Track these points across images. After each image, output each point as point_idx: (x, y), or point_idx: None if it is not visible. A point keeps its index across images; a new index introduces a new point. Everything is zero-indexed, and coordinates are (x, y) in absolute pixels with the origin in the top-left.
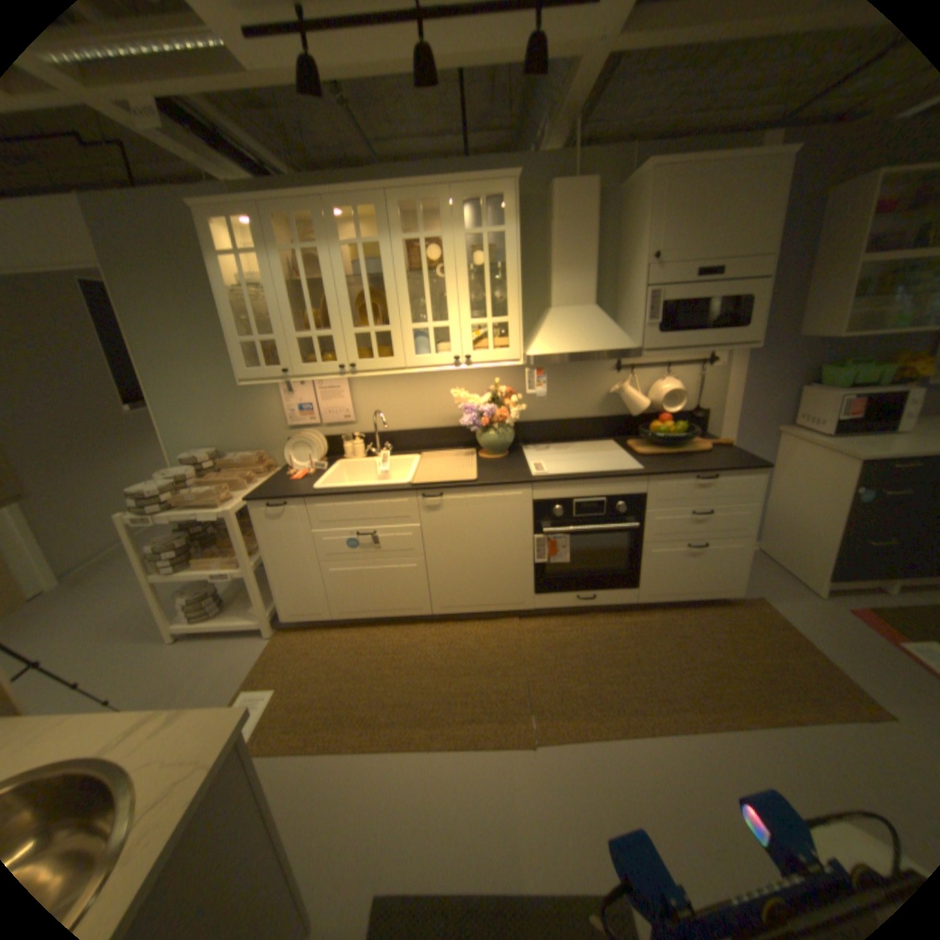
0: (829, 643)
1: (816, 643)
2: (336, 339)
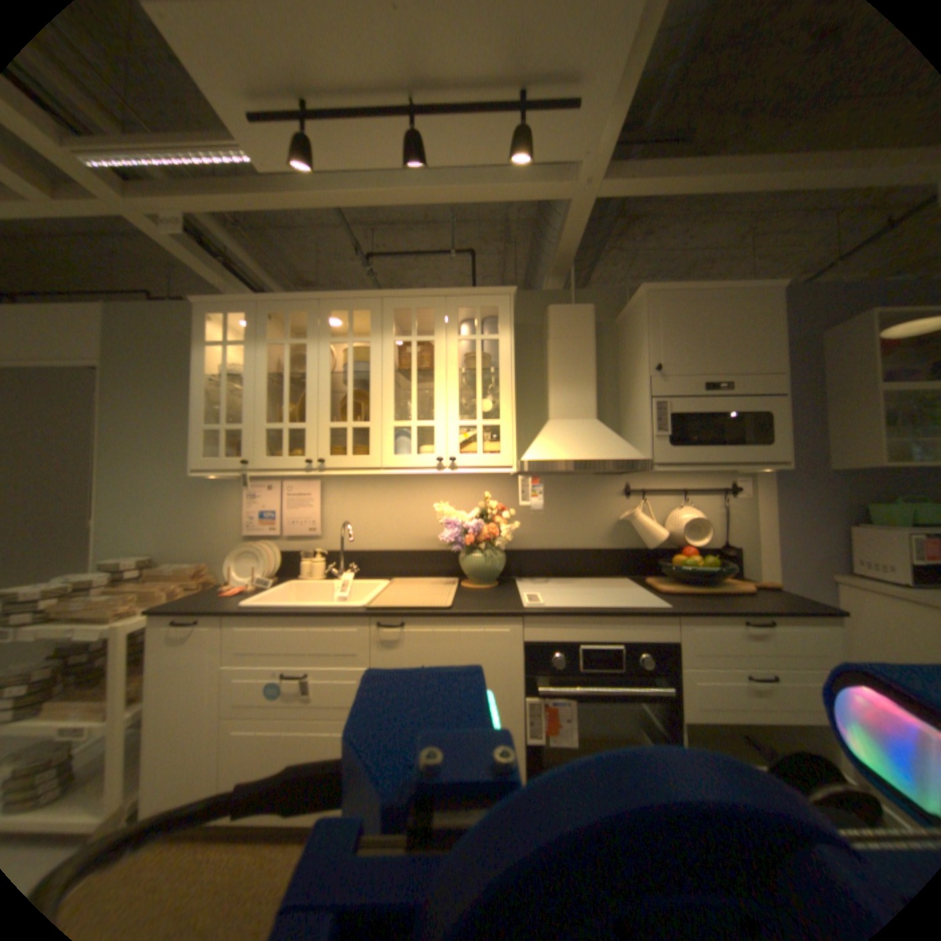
0: None
1: None
2: (310, 430)
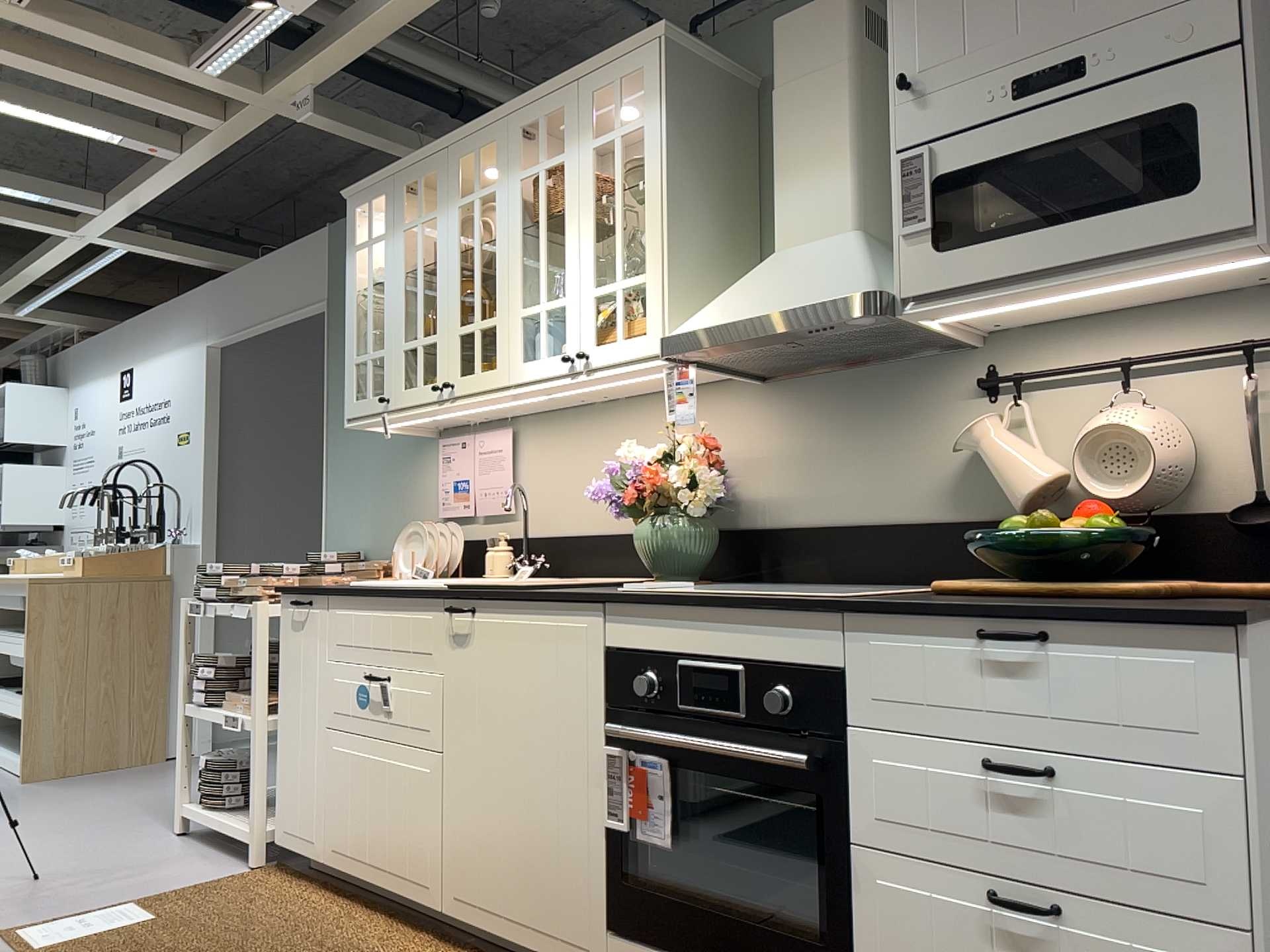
0: None
1: None
2: (438, 343)
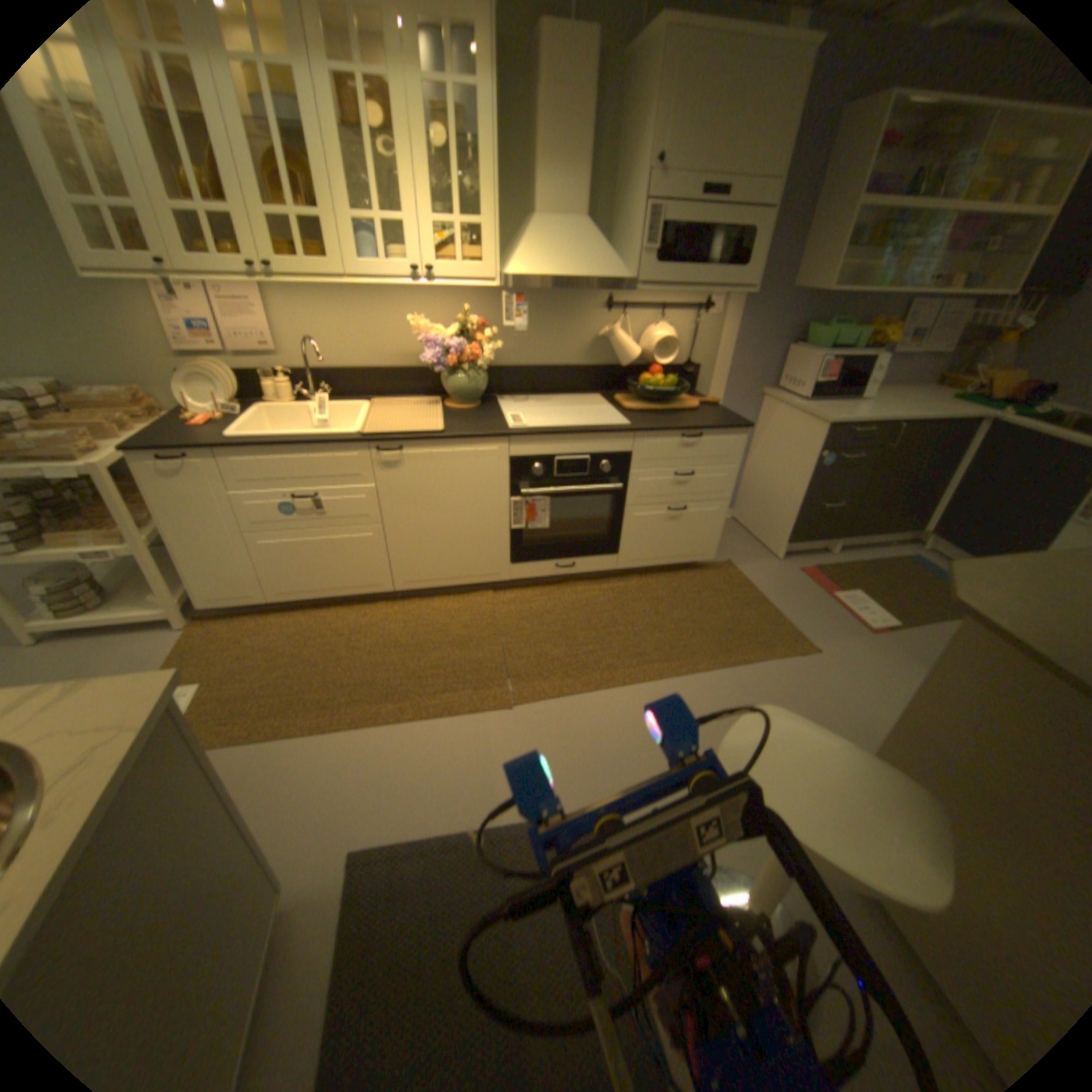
0: (779, 595)
1: (769, 597)
2: (238, 220)
